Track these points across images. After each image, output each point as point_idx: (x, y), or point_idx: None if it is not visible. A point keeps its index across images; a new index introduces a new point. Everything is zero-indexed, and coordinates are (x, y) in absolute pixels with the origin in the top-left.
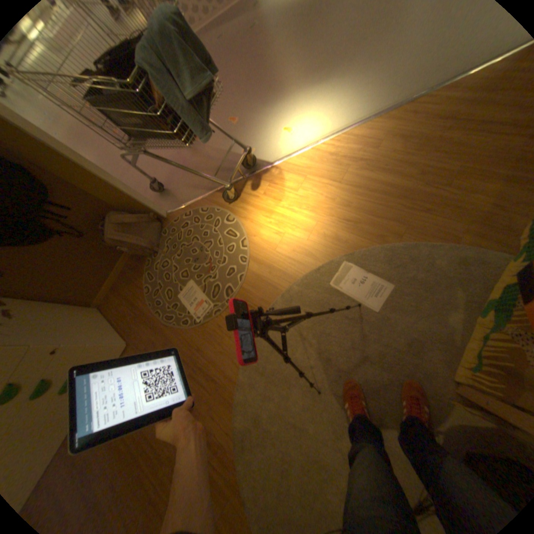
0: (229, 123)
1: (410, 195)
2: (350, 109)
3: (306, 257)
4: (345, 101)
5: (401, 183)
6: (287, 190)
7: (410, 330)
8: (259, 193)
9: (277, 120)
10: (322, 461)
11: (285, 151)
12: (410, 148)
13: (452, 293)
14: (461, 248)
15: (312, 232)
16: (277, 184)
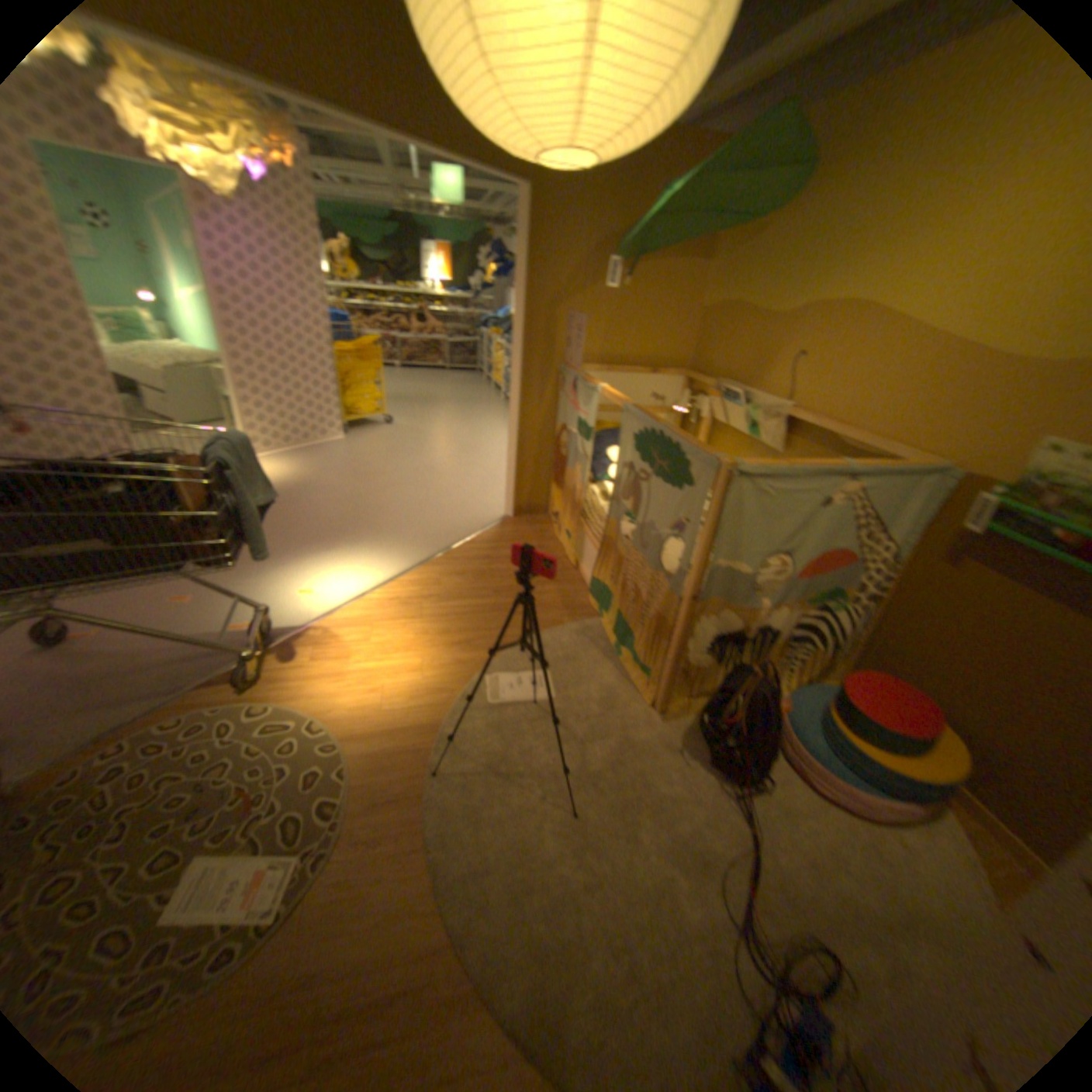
0: (170, 605)
1: (498, 609)
2: (382, 565)
3: (433, 696)
4: (370, 561)
5: (483, 603)
6: (349, 646)
7: (589, 696)
8: (300, 662)
9: (278, 587)
10: (648, 889)
11: (315, 612)
12: (469, 581)
13: (589, 655)
14: (566, 626)
15: (421, 670)
16: (326, 644)
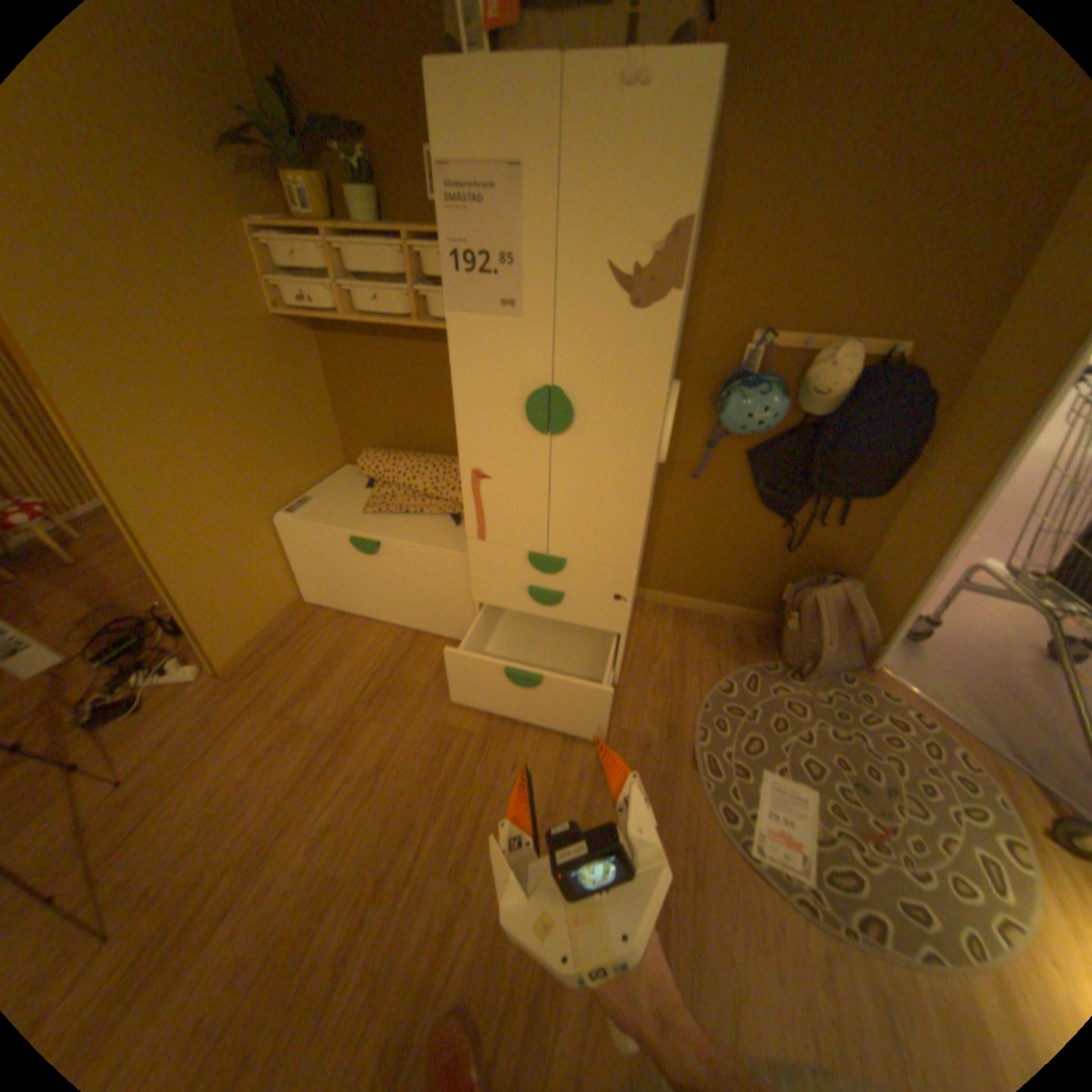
0: None
1: None
2: None
3: None
4: None
5: None
6: None
7: None
8: None
9: None
10: None
11: None
12: None
13: None
14: None
15: None
16: None
